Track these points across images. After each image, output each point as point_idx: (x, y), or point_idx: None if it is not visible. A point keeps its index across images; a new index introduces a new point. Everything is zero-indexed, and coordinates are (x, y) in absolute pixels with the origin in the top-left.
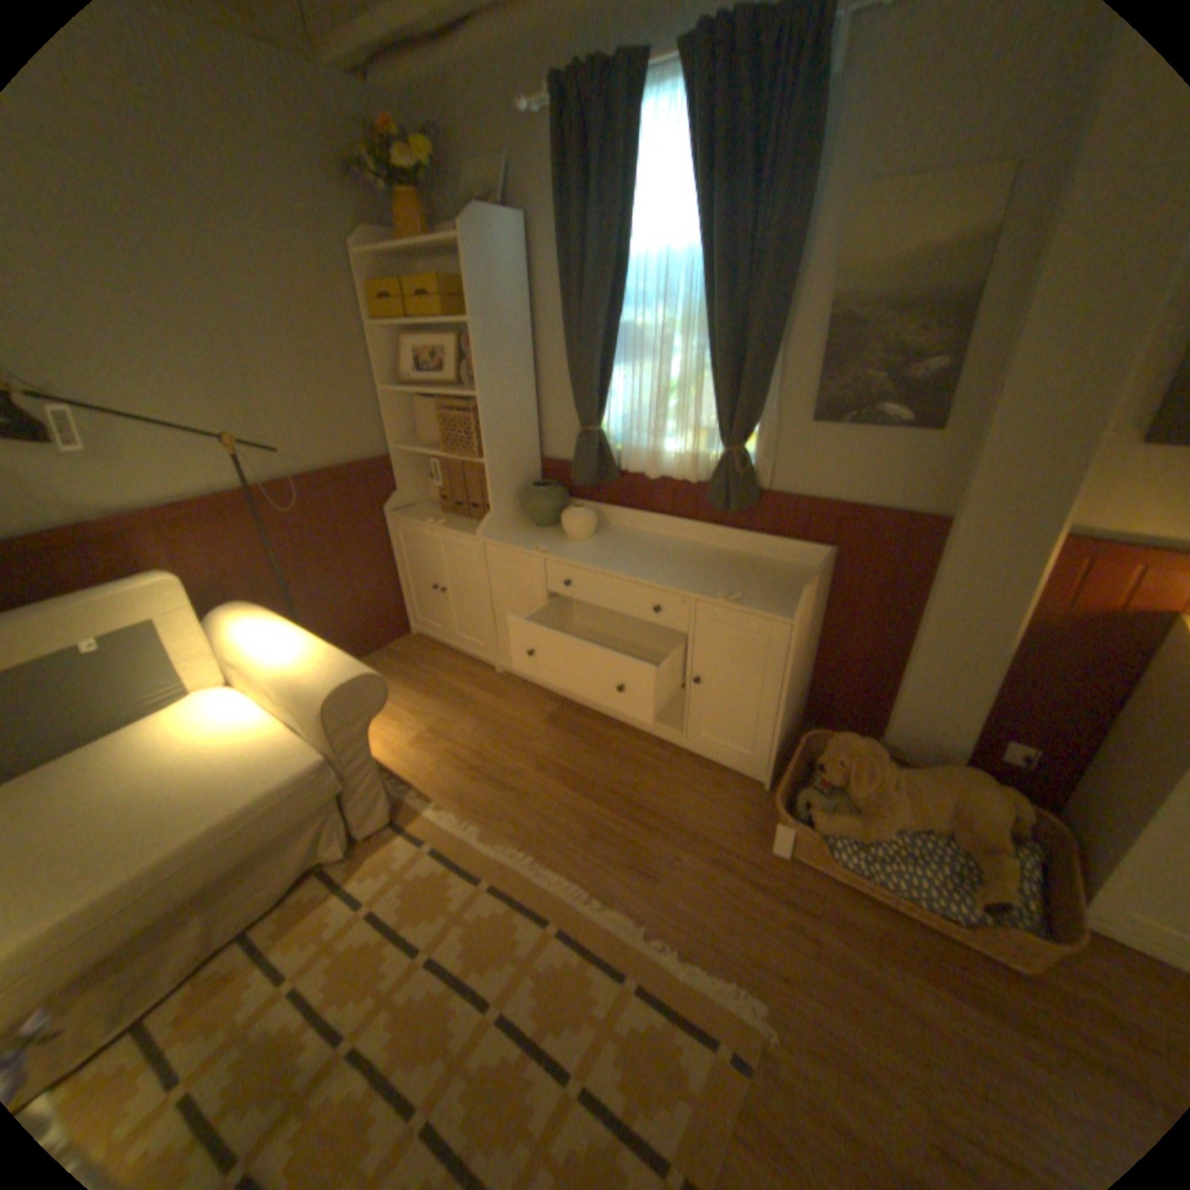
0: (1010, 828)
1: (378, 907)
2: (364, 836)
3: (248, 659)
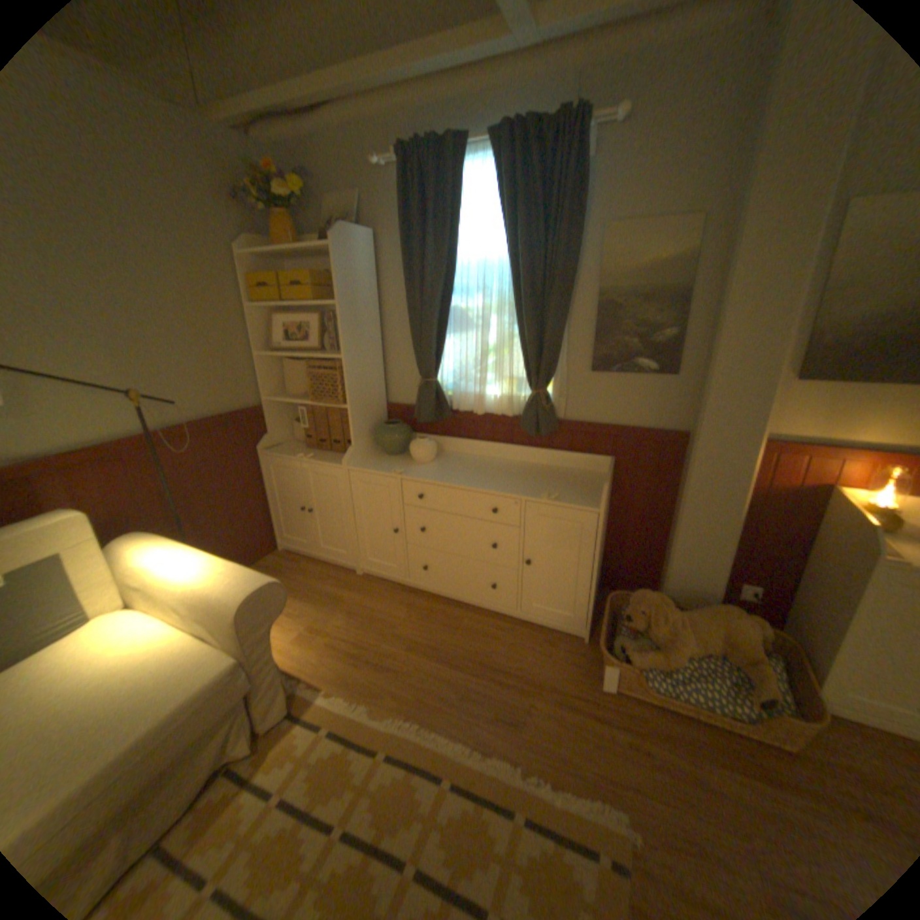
0: (761, 645)
1: (288, 793)
2: (265, 730)
3: (156, 580)
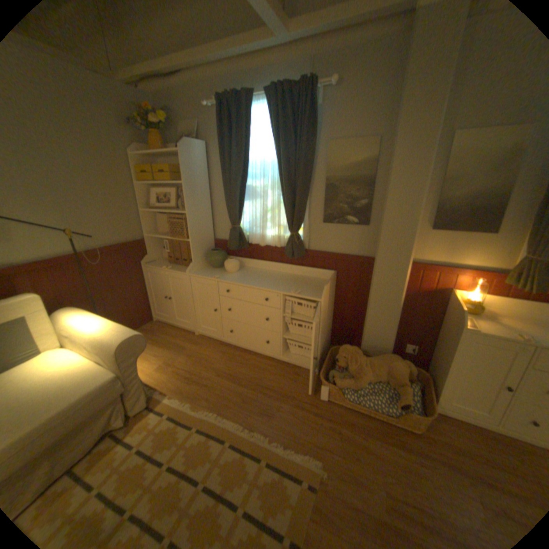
0: (408, 376)
1: (142, 447)
2: (133, 414)
3: (76, 332)
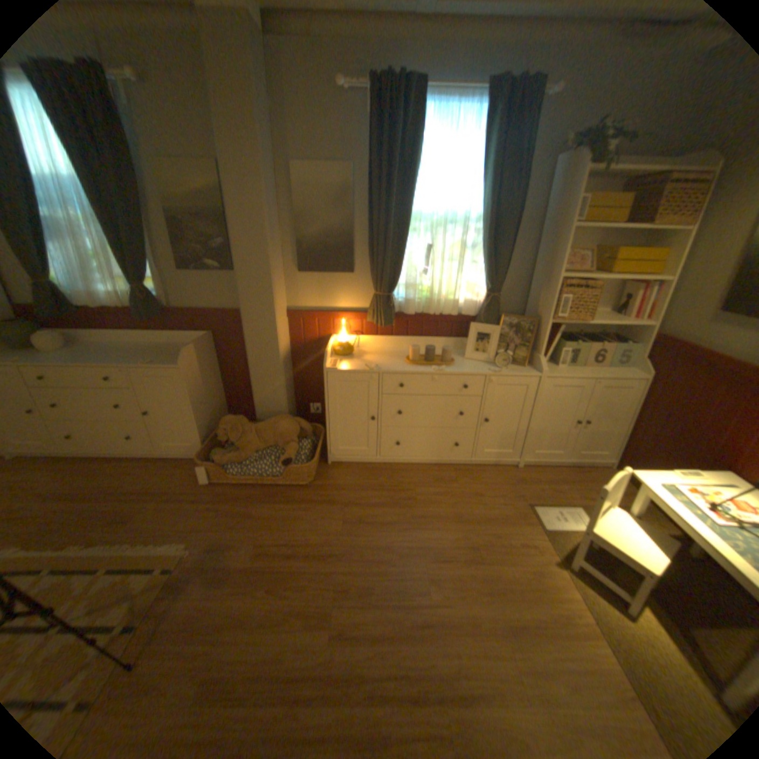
0: (297, 432)
1: None
2: None
3: None
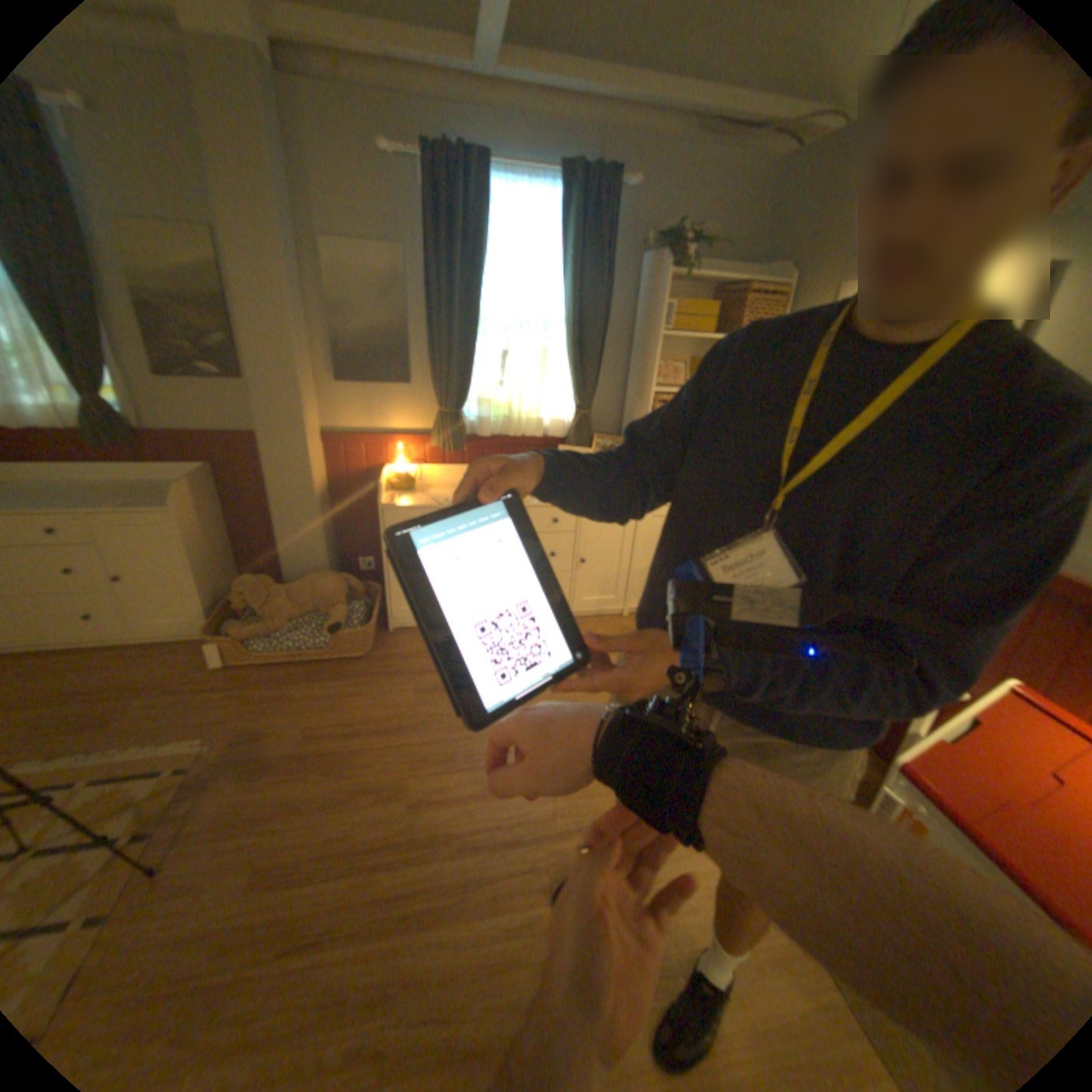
0: (344, 592)
1: None
2: None
3: None
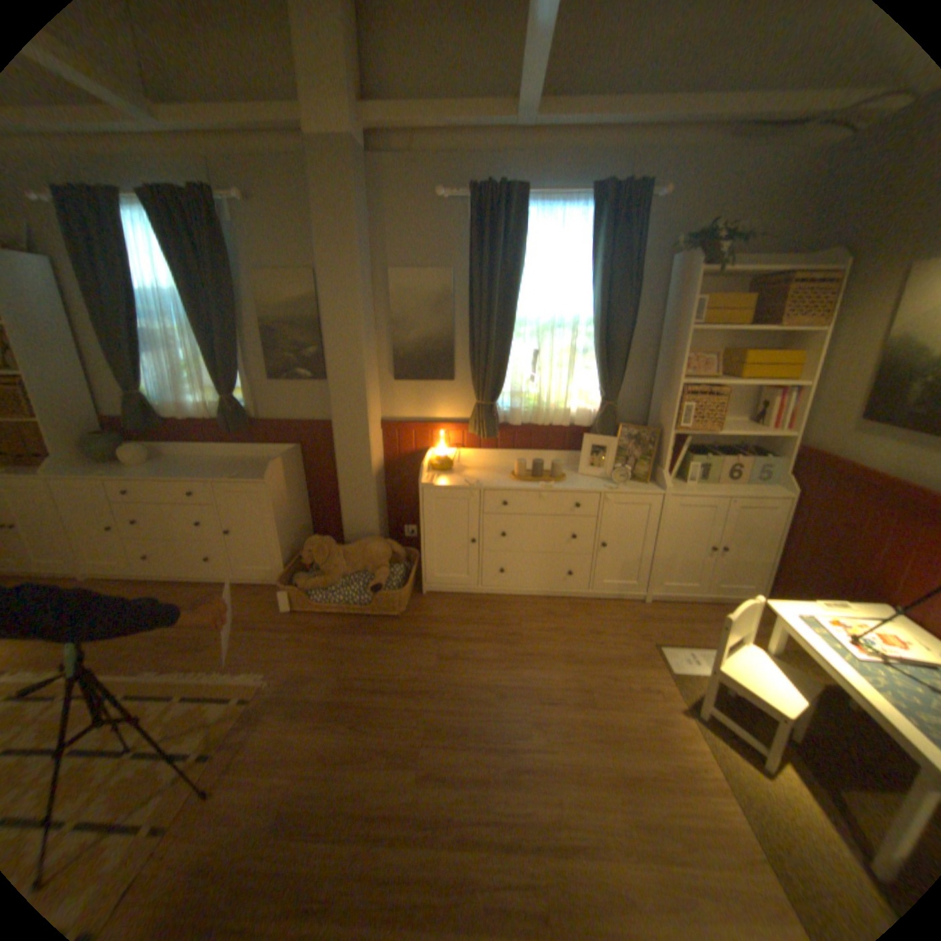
0: (388, 556)
1: None
2: None
3: None
